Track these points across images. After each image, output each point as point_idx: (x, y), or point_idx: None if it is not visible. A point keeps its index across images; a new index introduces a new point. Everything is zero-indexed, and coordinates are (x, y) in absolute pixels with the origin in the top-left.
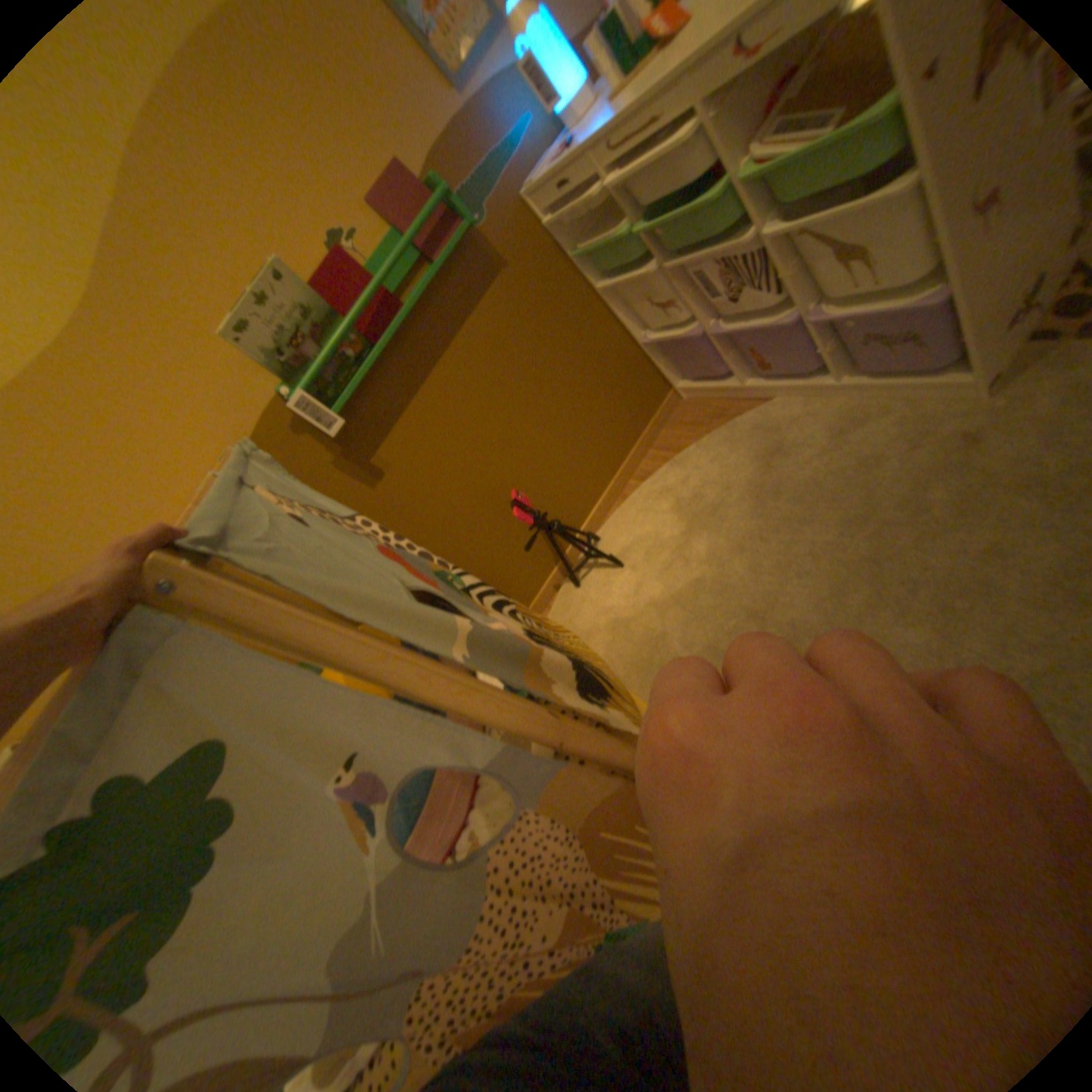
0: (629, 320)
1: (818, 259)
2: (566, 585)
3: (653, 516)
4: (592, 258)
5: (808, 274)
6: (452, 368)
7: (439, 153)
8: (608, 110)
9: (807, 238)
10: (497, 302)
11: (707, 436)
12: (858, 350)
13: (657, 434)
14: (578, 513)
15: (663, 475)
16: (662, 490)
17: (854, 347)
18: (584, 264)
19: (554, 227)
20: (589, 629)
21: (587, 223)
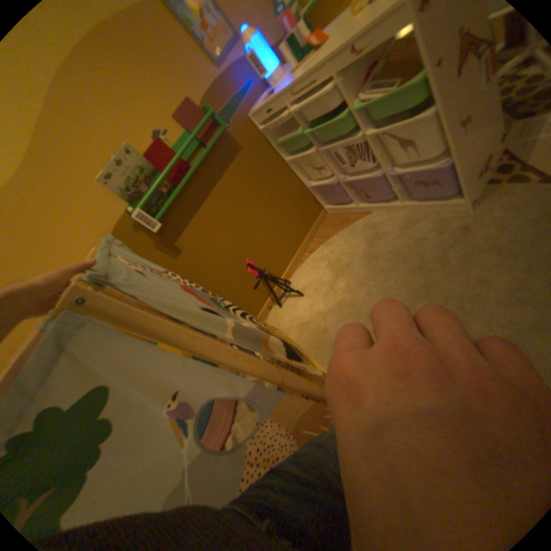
0: (302, 176)
1: (391, 147)
2: (275, 306)
3: (317, 270)
4: (284, 146)
5: (387, 154)
6: (216, 198)
7: (209, 95)
8: (292, 77)
9: (386, 137)
10: (238, 166)
11: (342, 231)
12: (411, 189)
13: (317, 230)
14: (280, 270)
15: (321, 250)
16: (321, 257)
17: (409, 188)
18: (280, 149)
19: (265, 131)
20: (287, 328)
21: (281, 130)
